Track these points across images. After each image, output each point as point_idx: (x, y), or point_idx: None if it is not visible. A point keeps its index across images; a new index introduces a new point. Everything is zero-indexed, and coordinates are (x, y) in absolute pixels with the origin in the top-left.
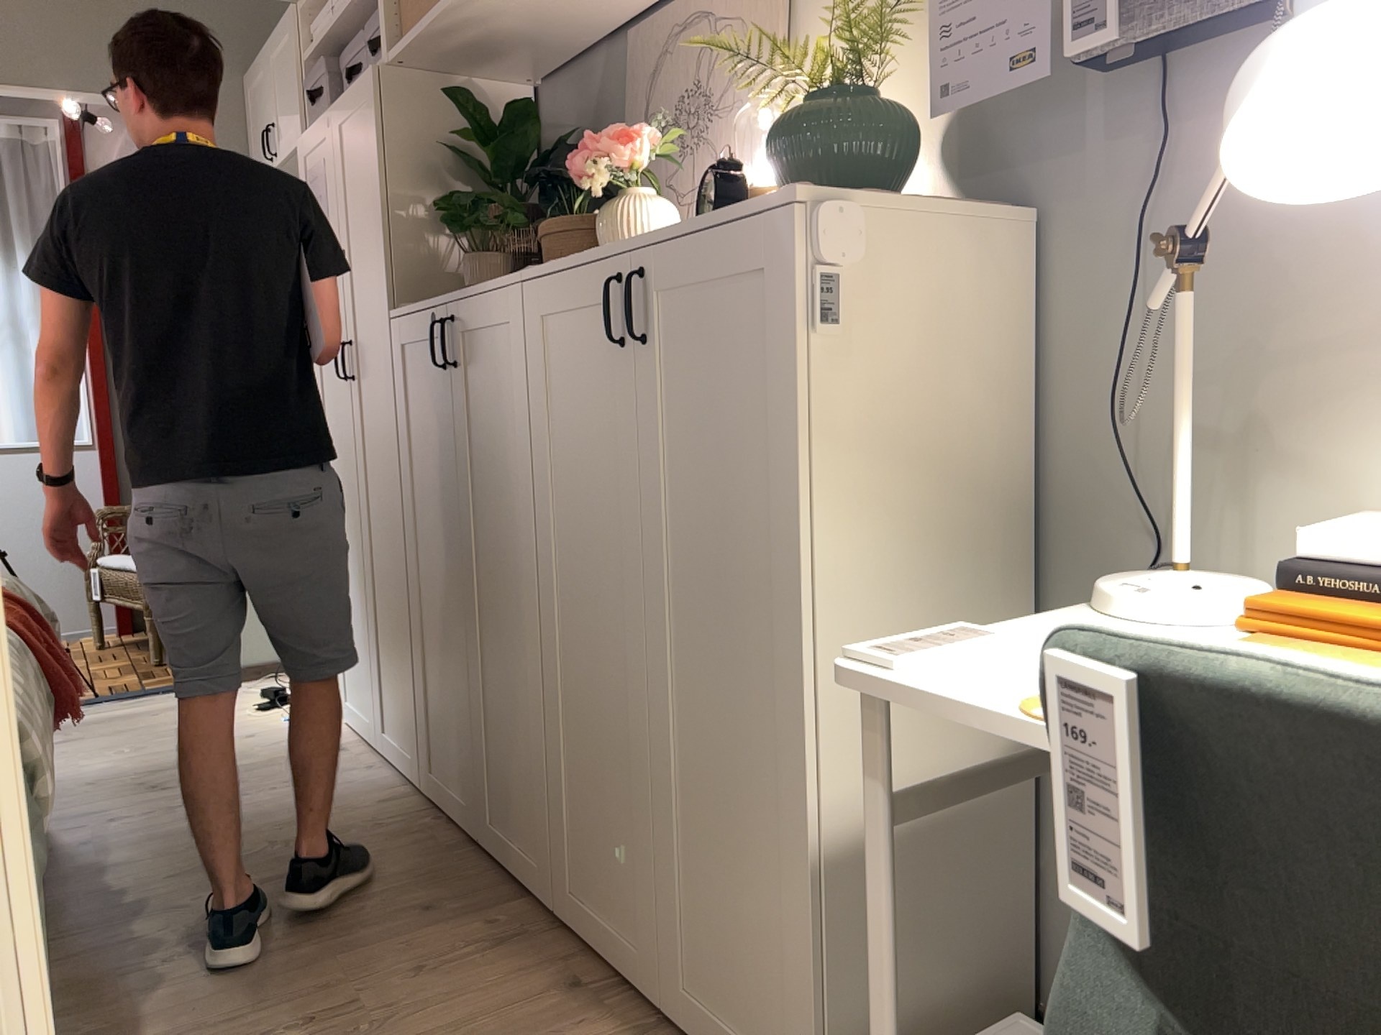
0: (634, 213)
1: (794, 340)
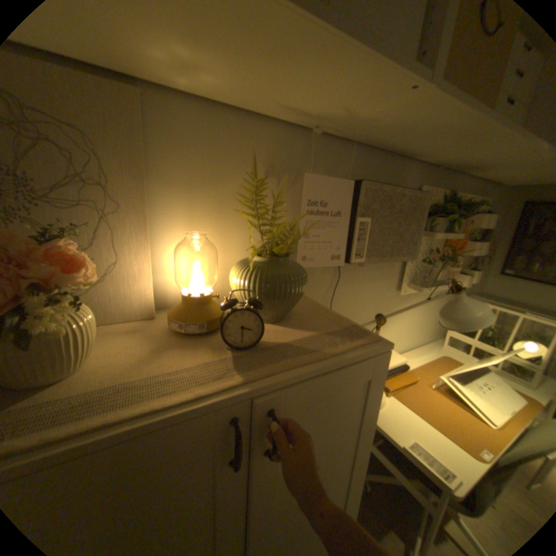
0: (79, 326)
1: (378, 399)
